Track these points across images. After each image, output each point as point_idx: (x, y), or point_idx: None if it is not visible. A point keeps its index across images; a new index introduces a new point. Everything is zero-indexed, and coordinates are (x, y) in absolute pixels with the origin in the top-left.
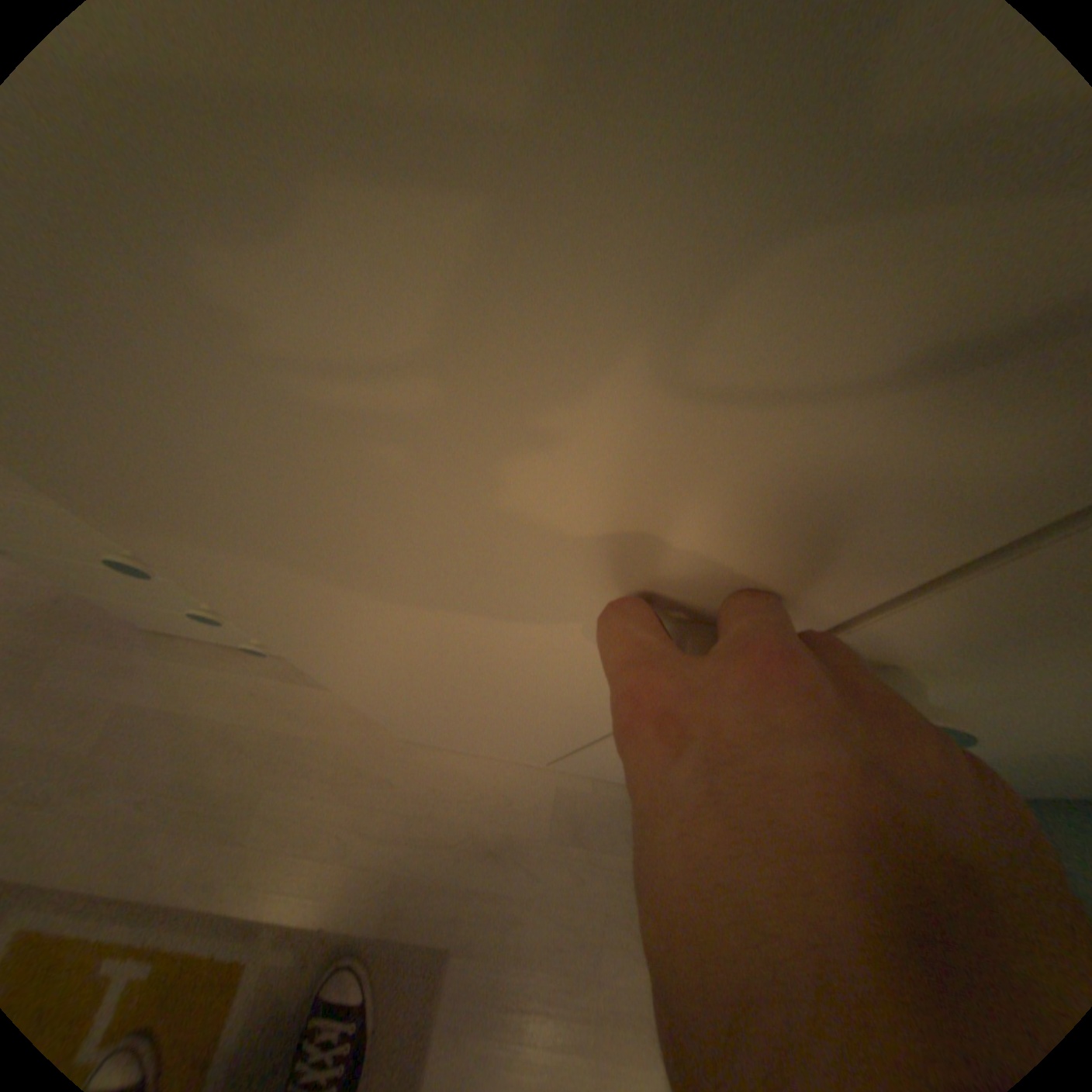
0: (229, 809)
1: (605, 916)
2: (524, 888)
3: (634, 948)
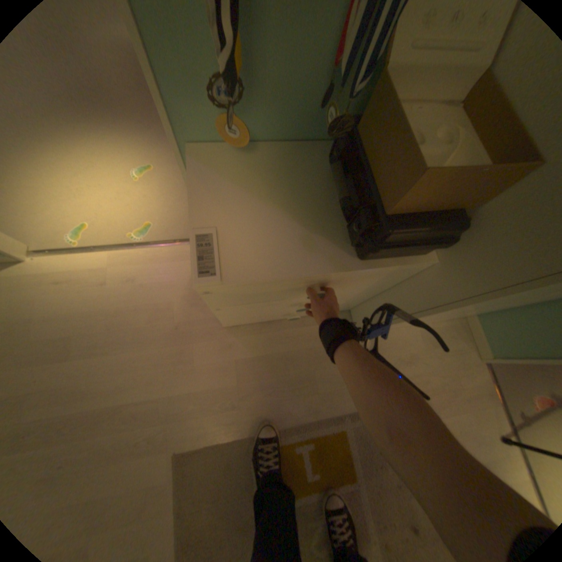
0: (304, 382)
1: (455, 366)
2: (424, 368)
3: (468, 373)
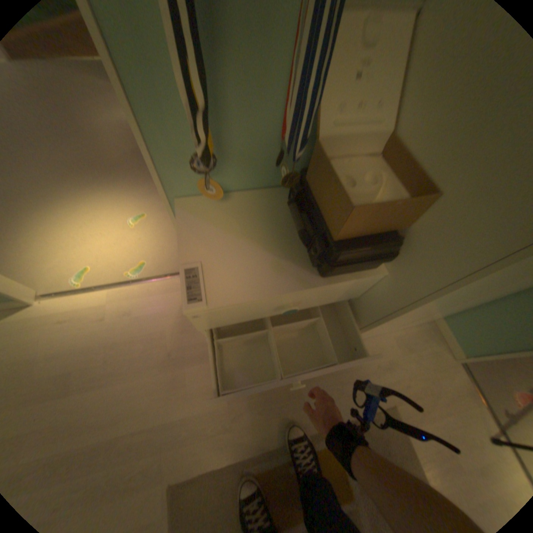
0: (292, 397)
1: (432, 369)
2: (404, 373)
3: (446, 374)
